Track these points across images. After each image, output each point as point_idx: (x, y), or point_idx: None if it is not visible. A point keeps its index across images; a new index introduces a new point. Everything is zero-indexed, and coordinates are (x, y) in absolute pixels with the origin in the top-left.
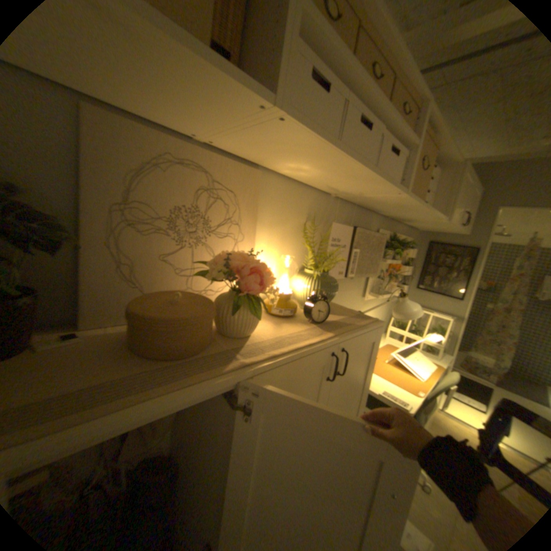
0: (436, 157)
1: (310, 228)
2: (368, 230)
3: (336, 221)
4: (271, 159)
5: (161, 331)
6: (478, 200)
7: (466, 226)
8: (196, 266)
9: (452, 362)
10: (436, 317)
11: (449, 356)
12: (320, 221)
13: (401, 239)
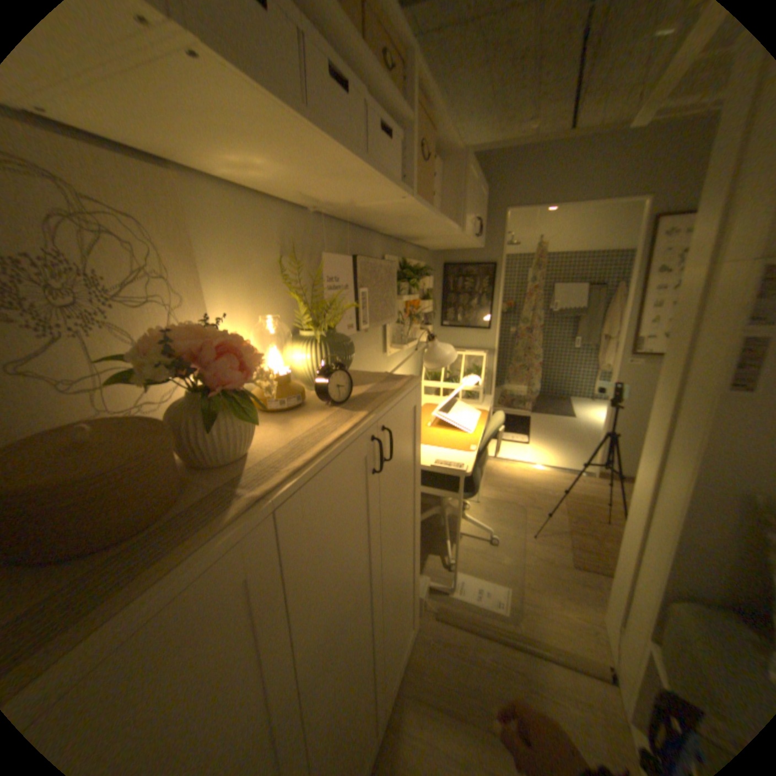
0: (433, 143)
1: (291, 265)
2: (371, 258)
3: (325, 251)
4: (190, 146)
5: (75, 501)
6: (485, 202)
7: (479, 237)
8: (103, 366)
9: (491, 401)
10: (467, 356)
11: (488, 396)
12: (302, 253)
13: (412, 264)
